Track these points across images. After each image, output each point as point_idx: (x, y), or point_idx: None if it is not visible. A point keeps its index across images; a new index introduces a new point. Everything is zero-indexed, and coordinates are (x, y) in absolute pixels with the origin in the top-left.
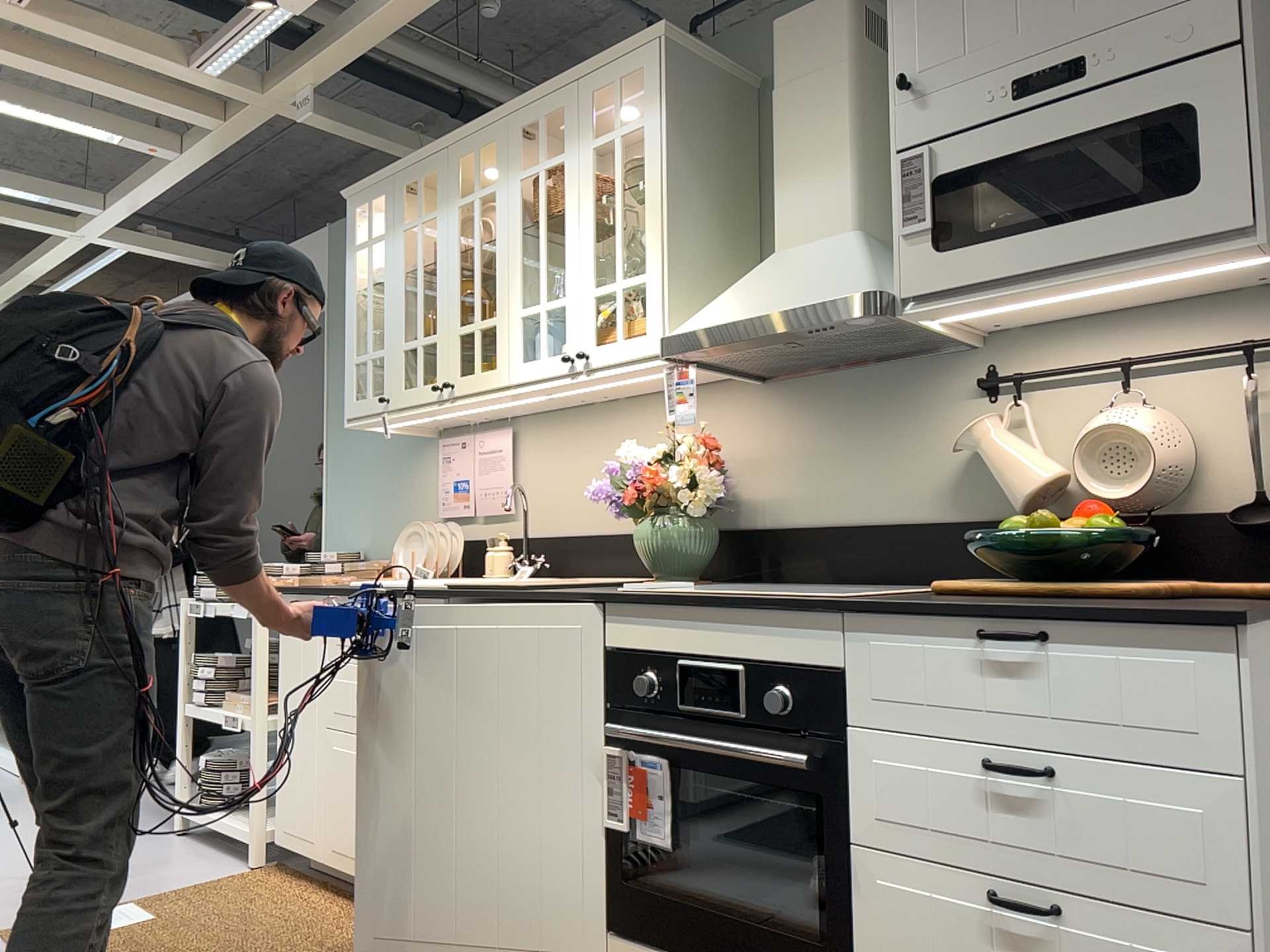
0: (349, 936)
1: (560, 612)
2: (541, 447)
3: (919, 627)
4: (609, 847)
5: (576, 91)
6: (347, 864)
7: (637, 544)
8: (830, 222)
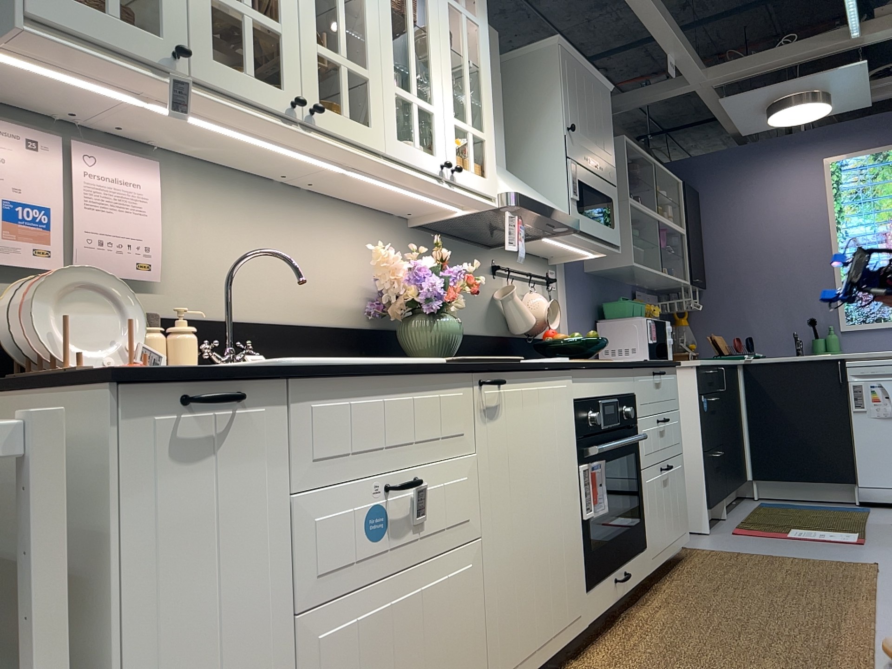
0: None
1: (554, 377)
2: (199, 206)
3: (646, 372)
4: (581, 535)
5: None
6: None
7: (433, 334)
8: (501, 158)
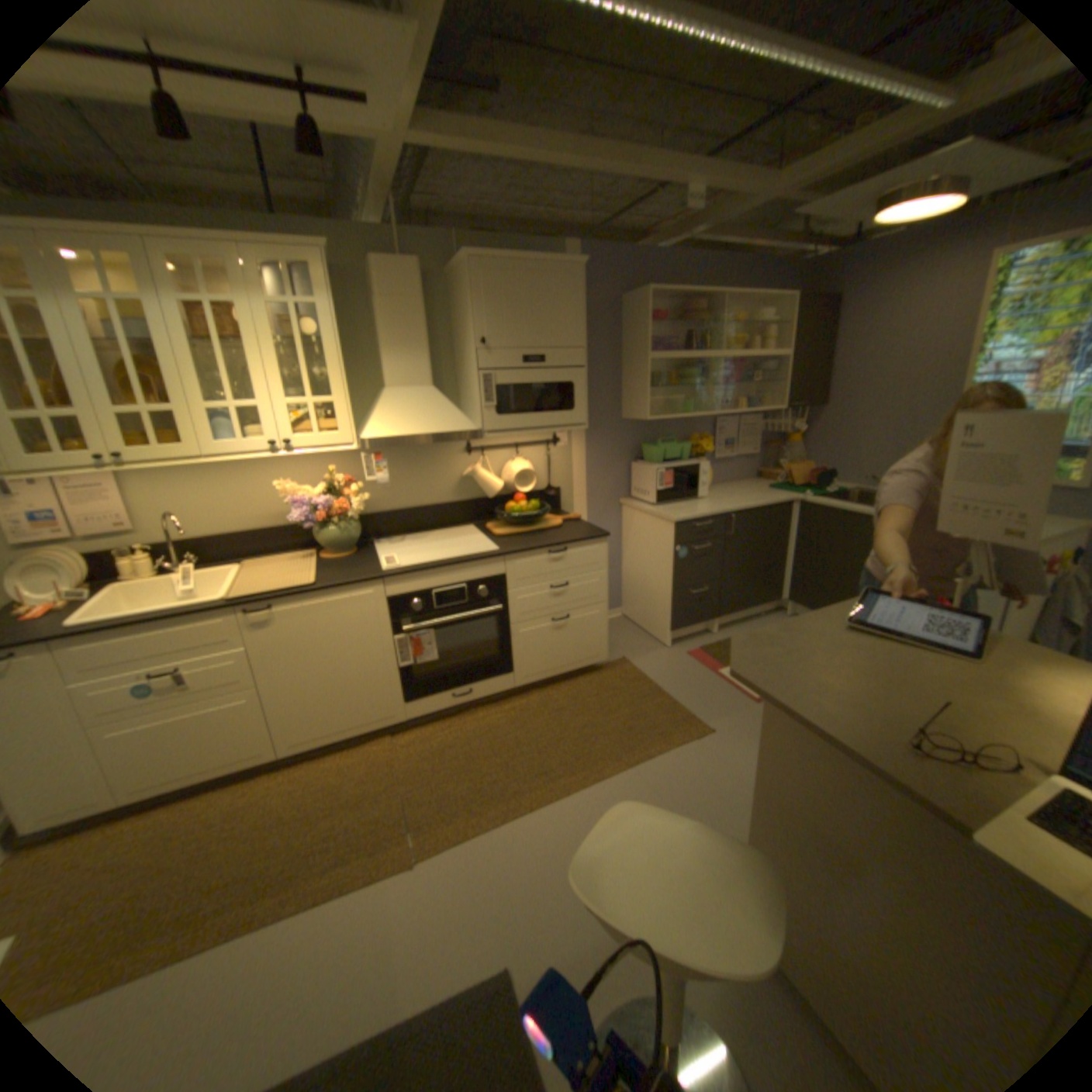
0: (215, 815)
1: (352, 591)
2: (154, 482)
3: (531, 557)
4: (400, 676)
5: (238, 252)
6: (156, 793)
7: (322, 541)
8: (420, 382)
